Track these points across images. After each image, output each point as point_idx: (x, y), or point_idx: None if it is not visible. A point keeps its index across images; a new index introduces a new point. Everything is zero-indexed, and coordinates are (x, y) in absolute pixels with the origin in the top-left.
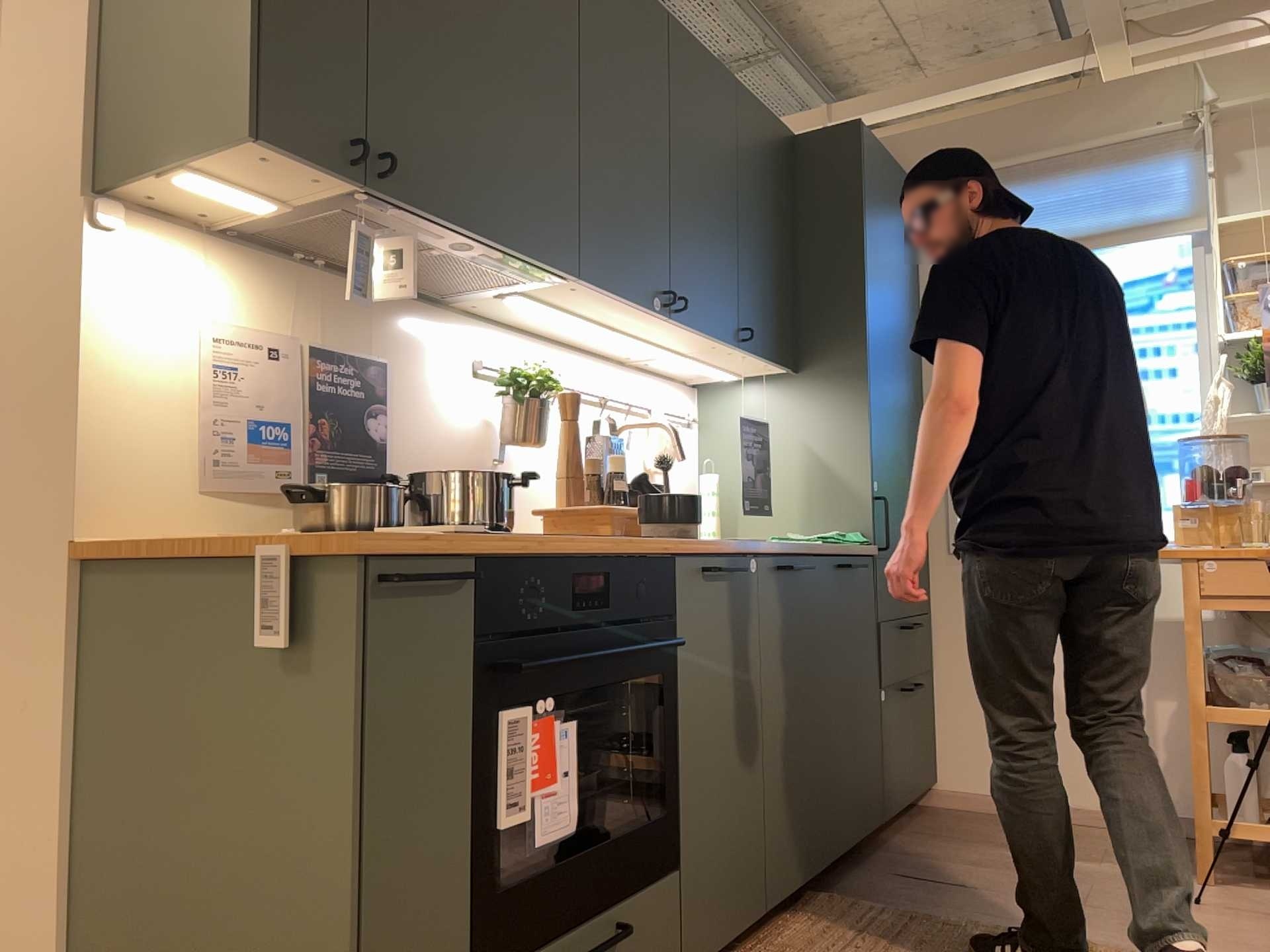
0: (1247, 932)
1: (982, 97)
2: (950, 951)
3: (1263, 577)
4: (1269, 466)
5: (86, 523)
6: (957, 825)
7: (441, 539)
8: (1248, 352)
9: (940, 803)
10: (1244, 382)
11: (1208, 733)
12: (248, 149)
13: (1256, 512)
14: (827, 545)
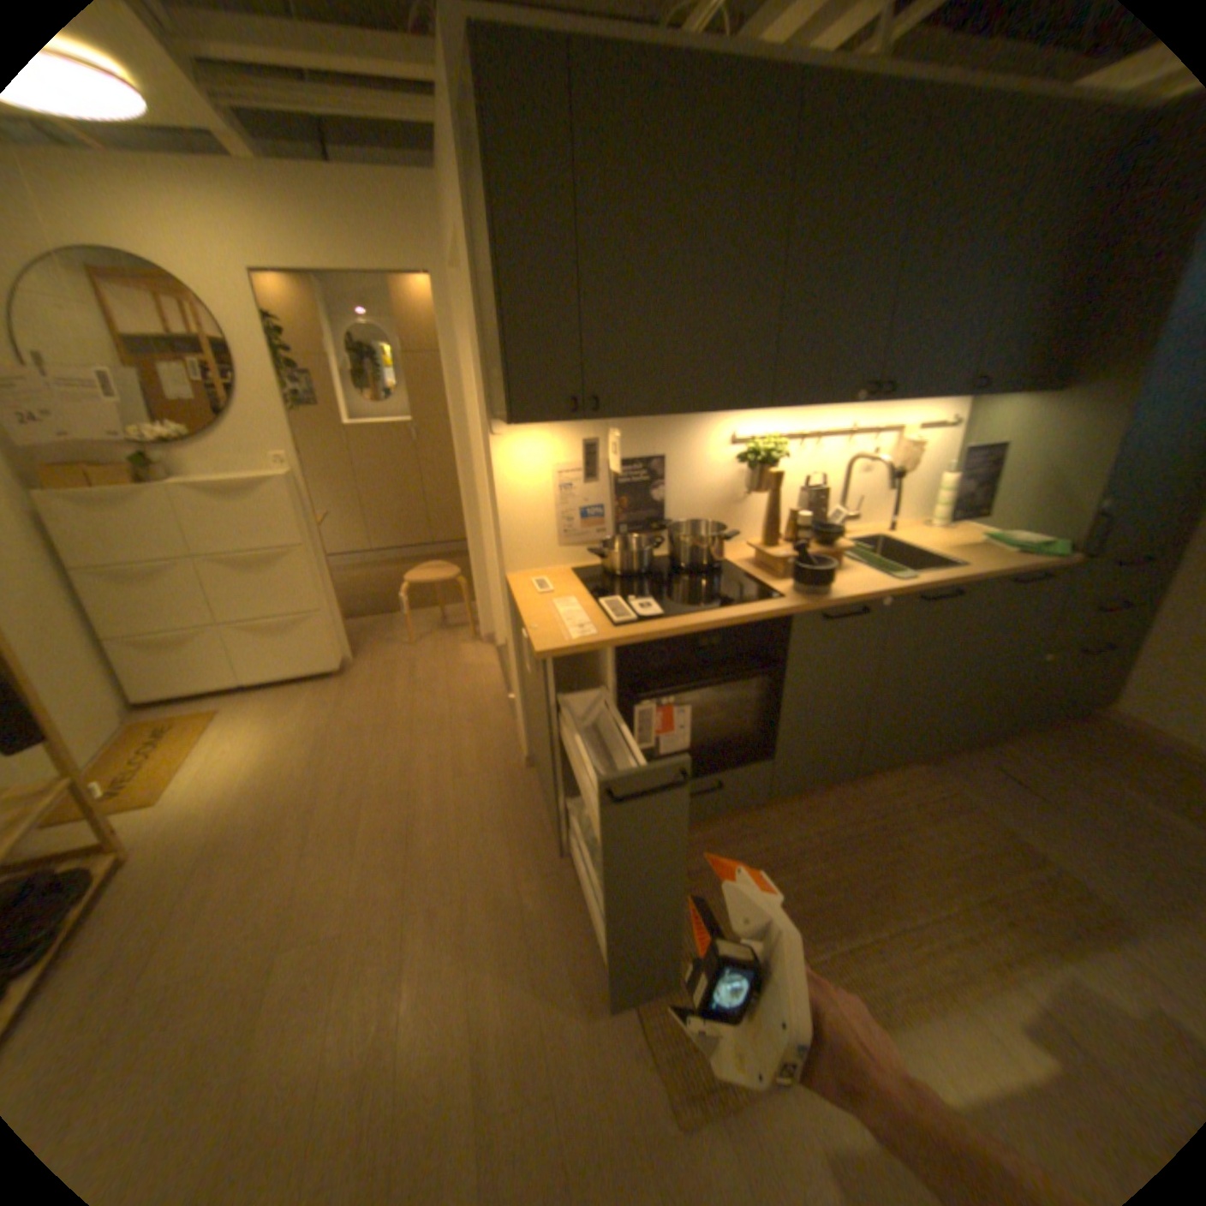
0: None
1: None
2: (968, 846)
3: None
4: None
5: (507, 568)
6: (1104, 744)
7: (597, 637)
8: None
9: (1110, 718)
10: None
11: None
12: (512, 424)
13: None
14: (1023, 551)
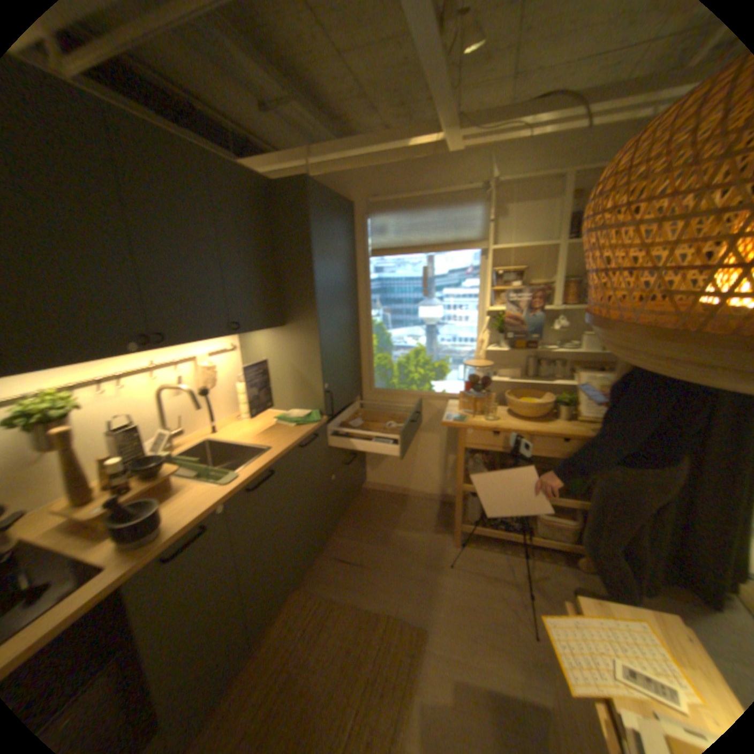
0: (466, 593)
1: (387, 151)
2: (338, 646)
3: (491, 439)
4: (501, 368)
5: None
6: (370, 506)
7: None
8: (499, 313)
9: (366, 488)
10: (495, 328)
11: (462, 496)
12: None
13: (492, 399)
14: (298, 425)
